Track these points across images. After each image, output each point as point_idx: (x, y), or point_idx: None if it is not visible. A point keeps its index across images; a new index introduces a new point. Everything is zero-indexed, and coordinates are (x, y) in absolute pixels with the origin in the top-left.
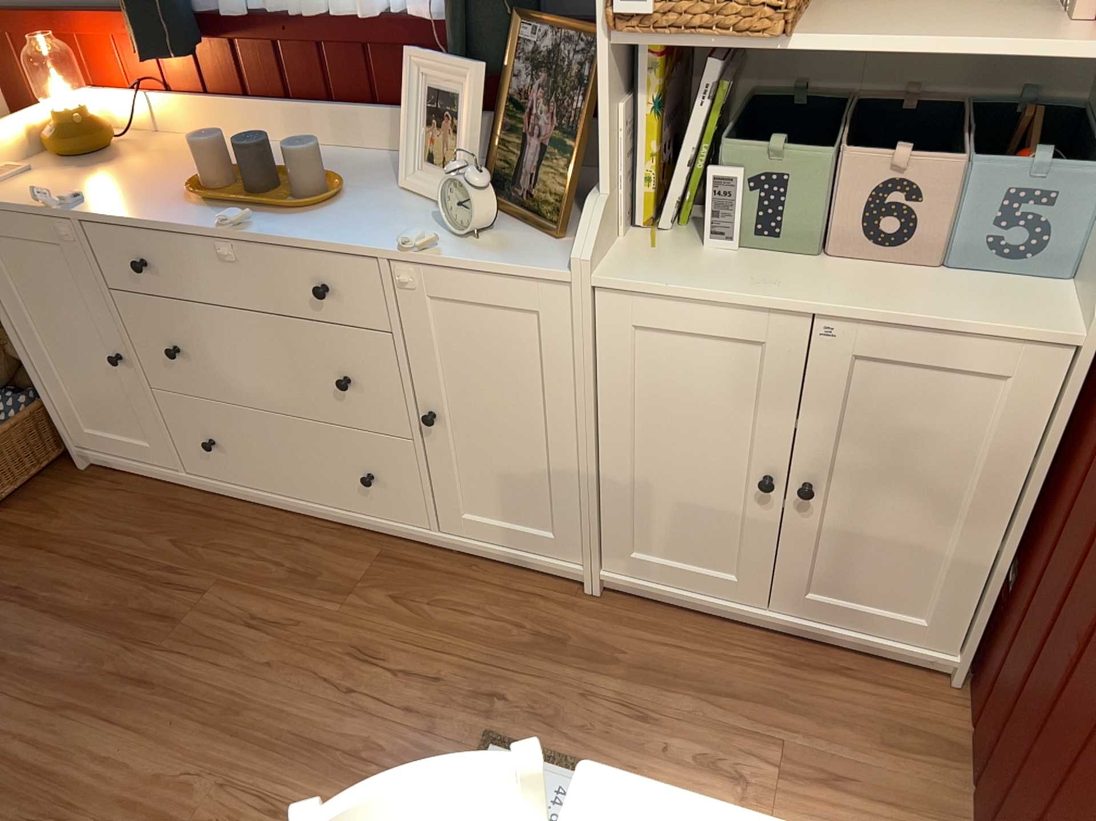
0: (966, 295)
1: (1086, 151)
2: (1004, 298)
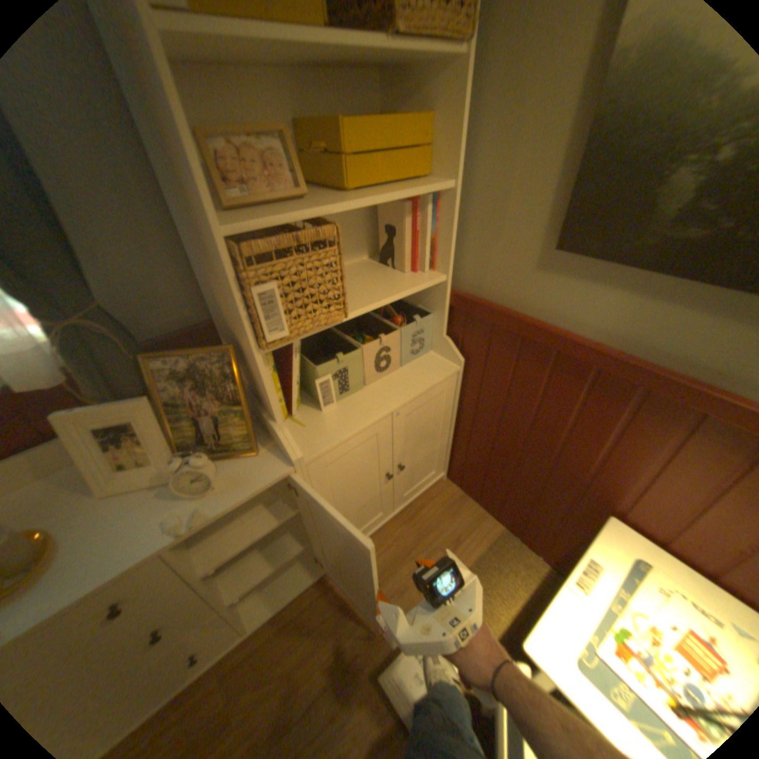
0: (419, 371)
1: (414, 307)
2: (428, 366)
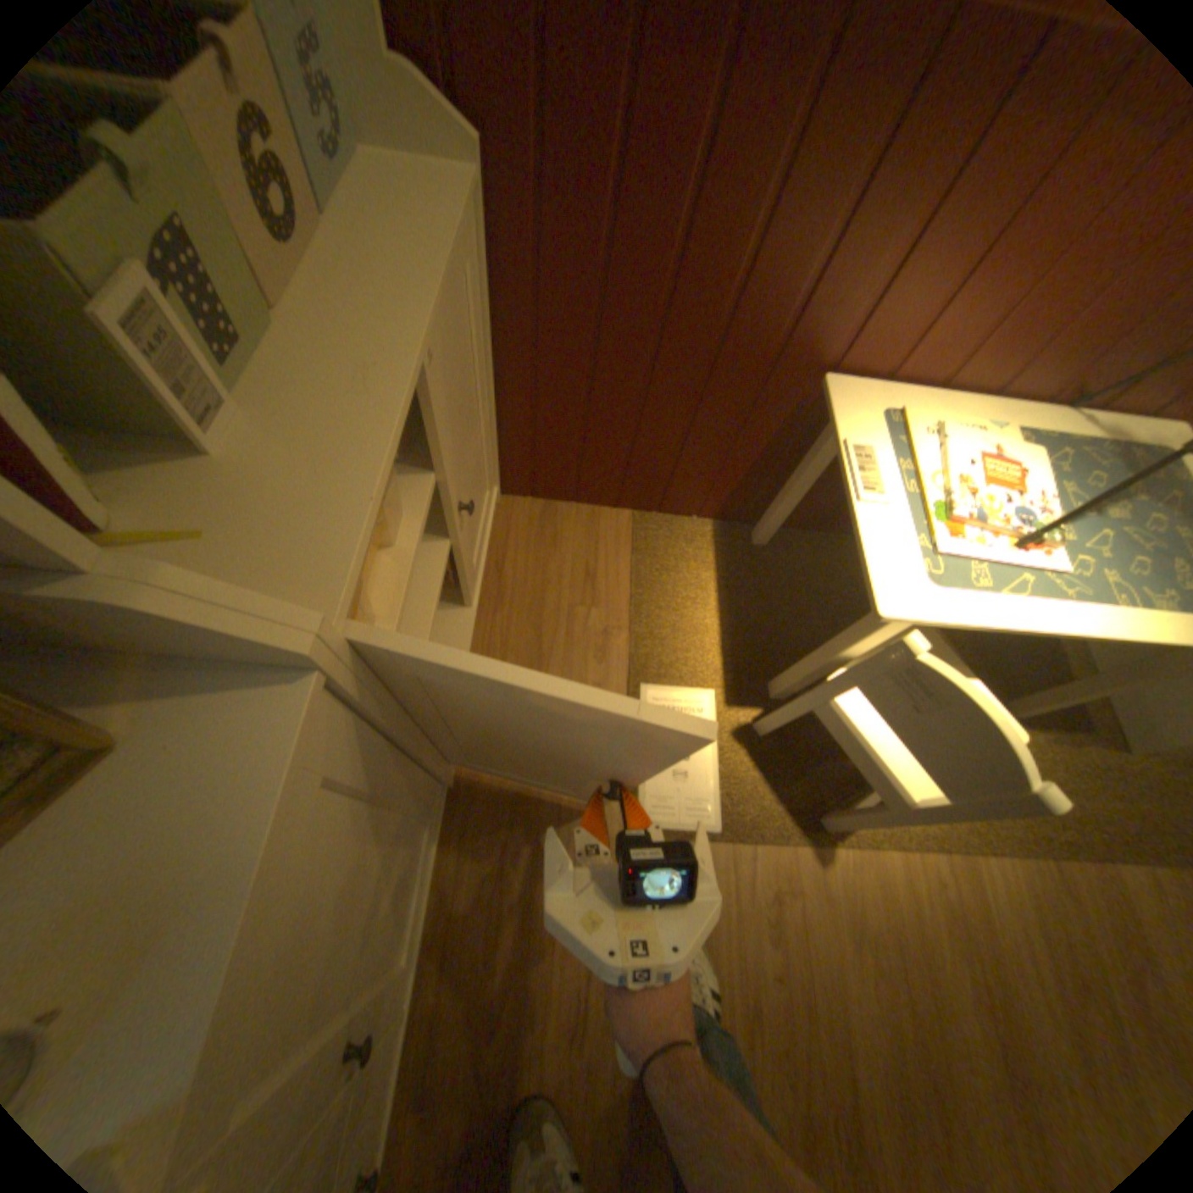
0: (385, 209)
1: None
2: (393, 187)
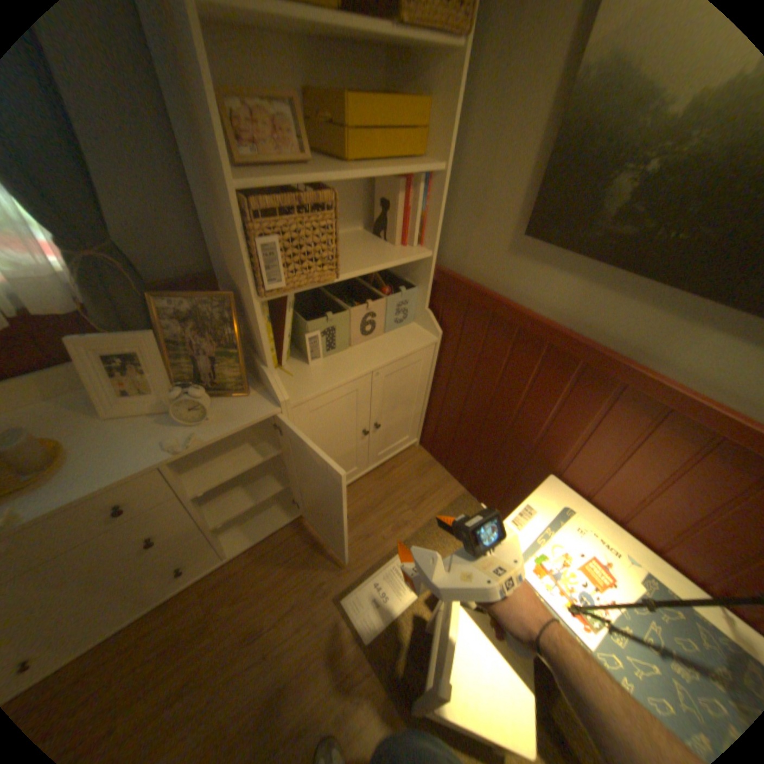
0: (400, 339)
1: (401, 280)
2: (409, 335)
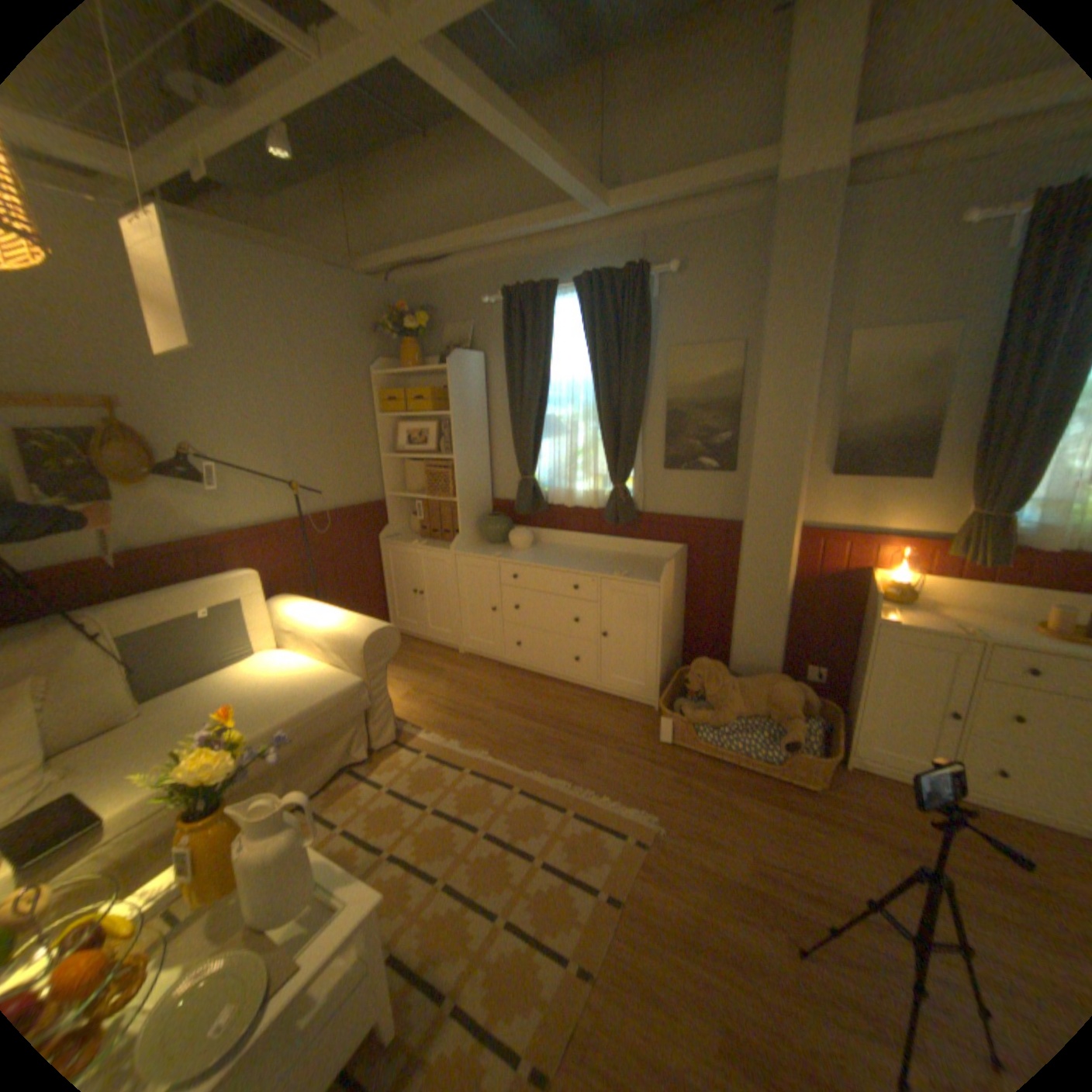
0: None
1: None
2: None
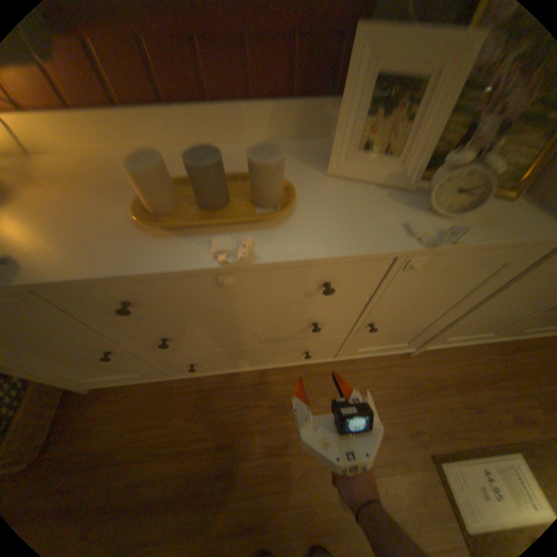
0: None
1: None
2: None
